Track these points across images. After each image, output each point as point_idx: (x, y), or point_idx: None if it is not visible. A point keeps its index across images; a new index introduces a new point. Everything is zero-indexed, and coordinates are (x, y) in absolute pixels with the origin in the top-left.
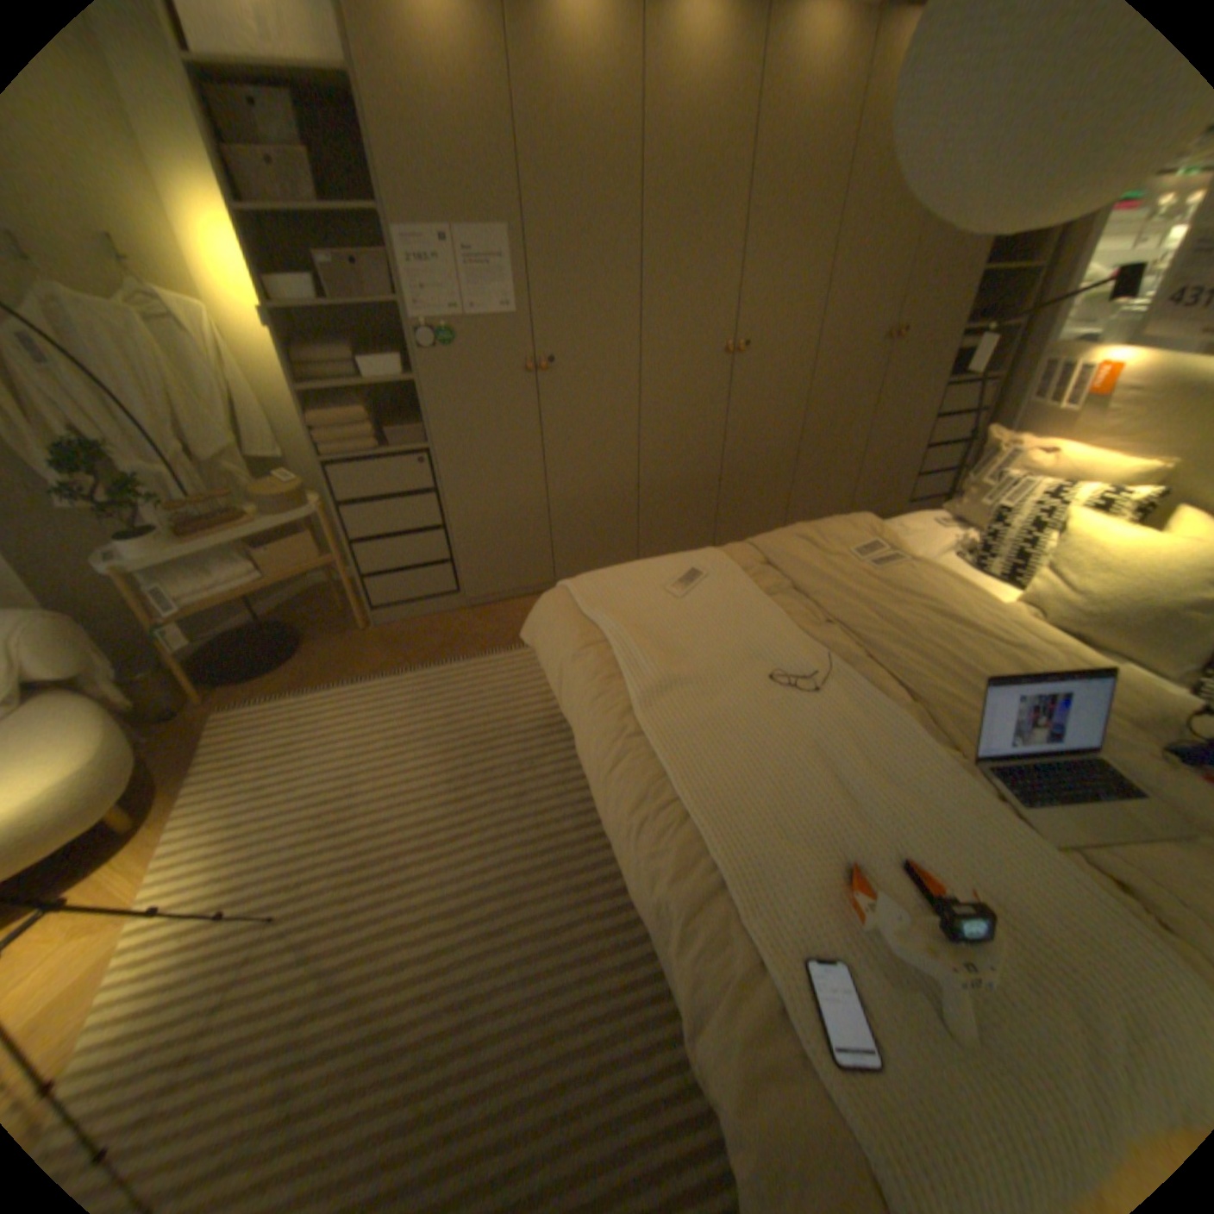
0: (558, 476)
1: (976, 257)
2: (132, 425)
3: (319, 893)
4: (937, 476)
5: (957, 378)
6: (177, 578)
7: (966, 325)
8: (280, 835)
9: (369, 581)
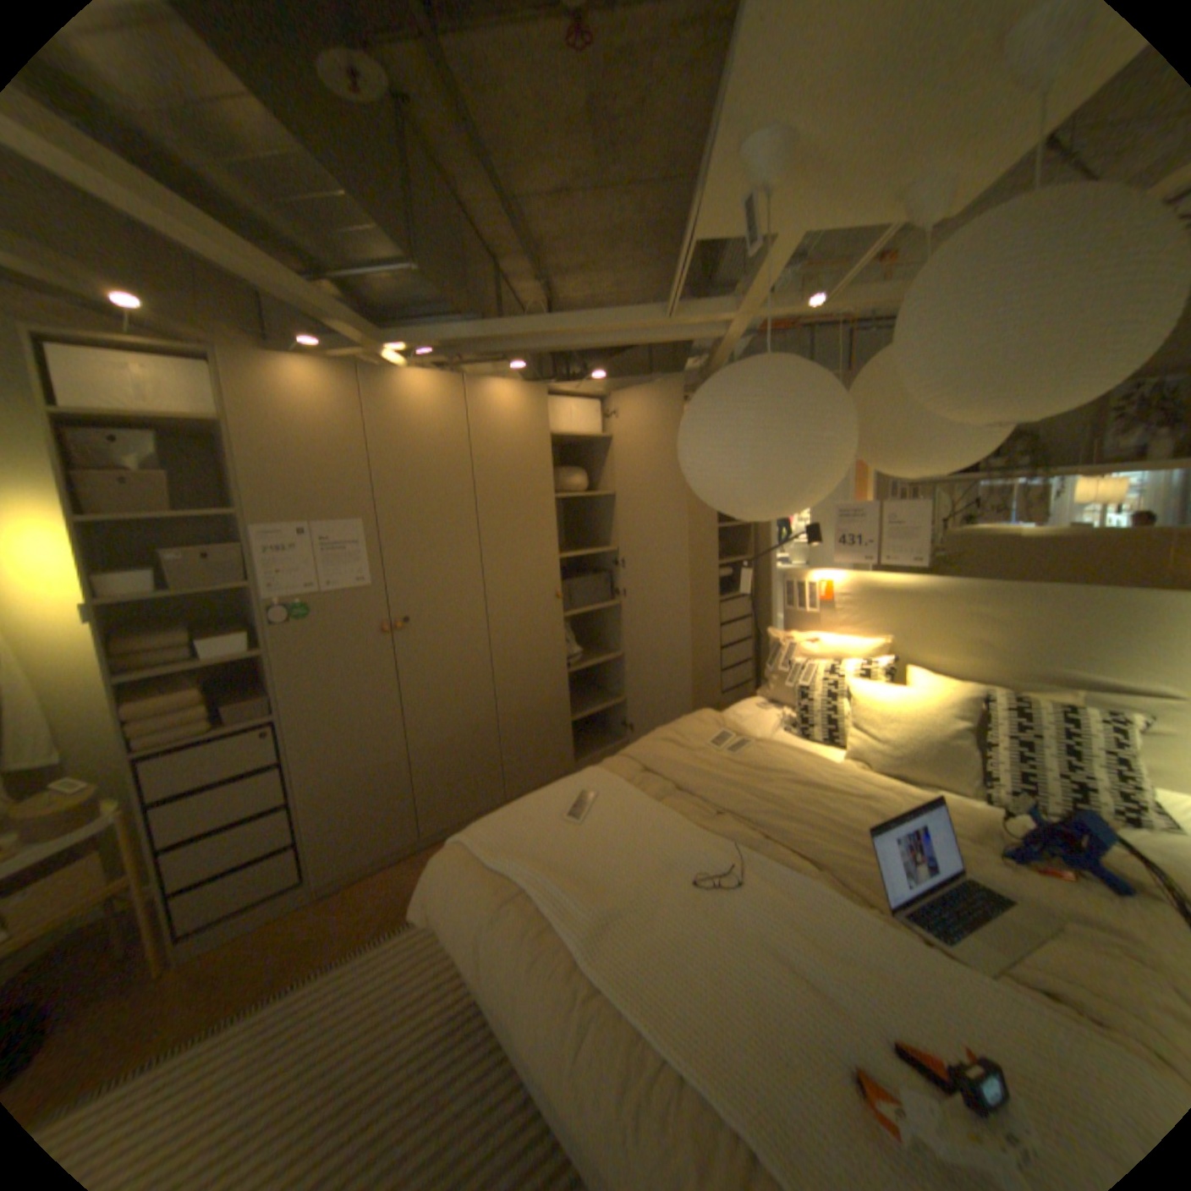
0: (418, 725)
1: (710, 520)
2: None
3: None
4: (735, 669)
5: (724, 597)
6: None
7: (718, 561)
8: None
9: (179, 899)
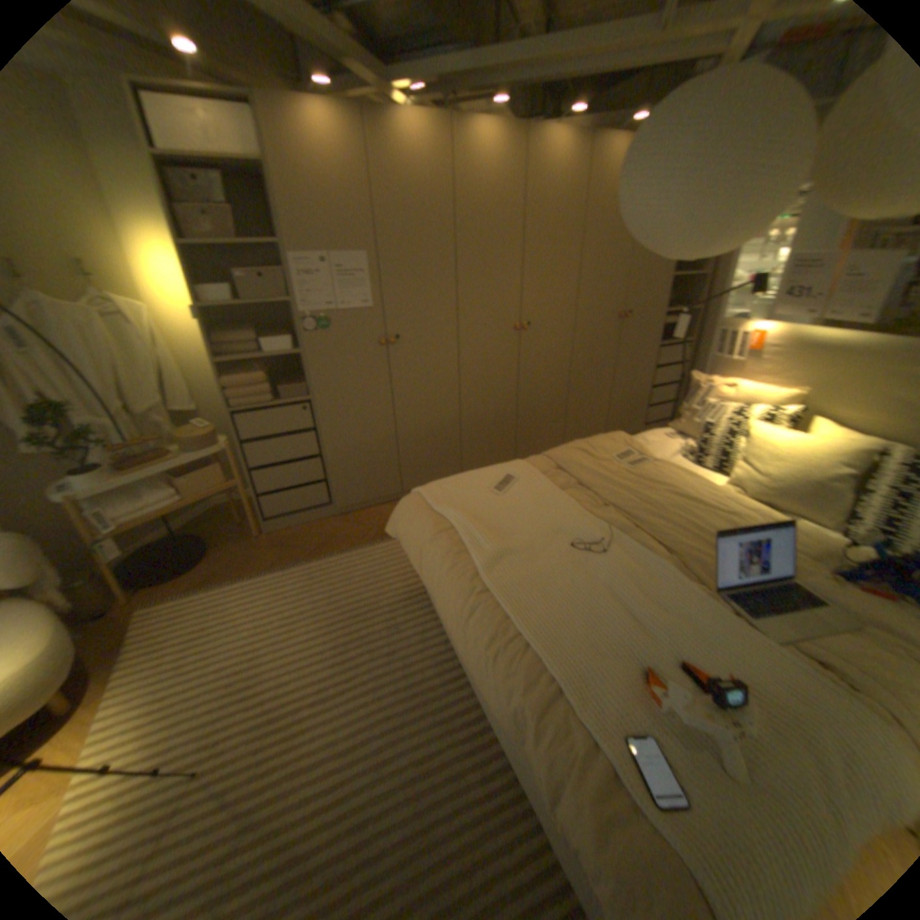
0: (402, 416)
1: (667, 268)
2: (86, 390)
3: (234, 748)
4: (660, 406)
5: (665, 342)
6: (113, 503)
7: (666, 309)
8: (198, 704)
9: (262, 498)
